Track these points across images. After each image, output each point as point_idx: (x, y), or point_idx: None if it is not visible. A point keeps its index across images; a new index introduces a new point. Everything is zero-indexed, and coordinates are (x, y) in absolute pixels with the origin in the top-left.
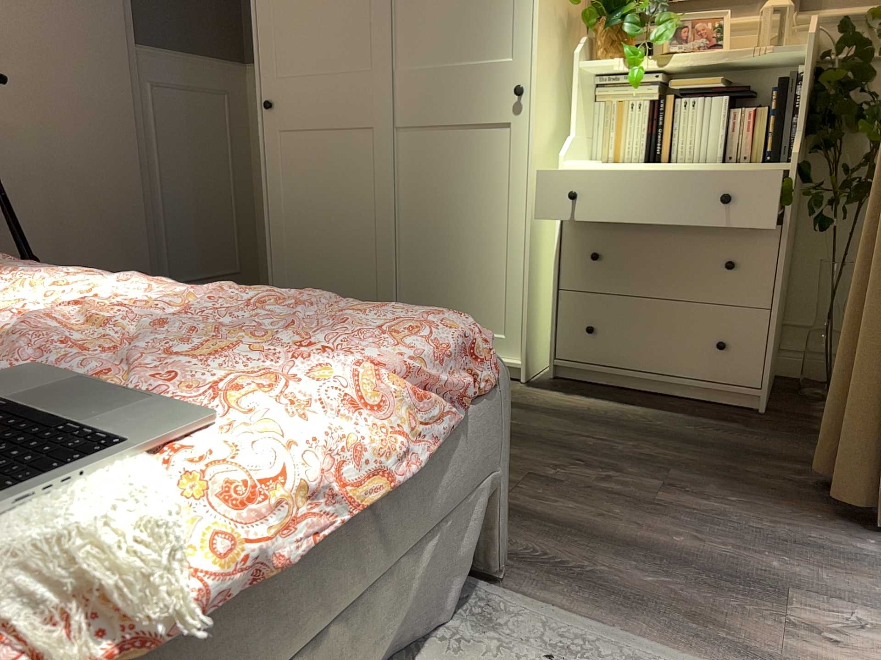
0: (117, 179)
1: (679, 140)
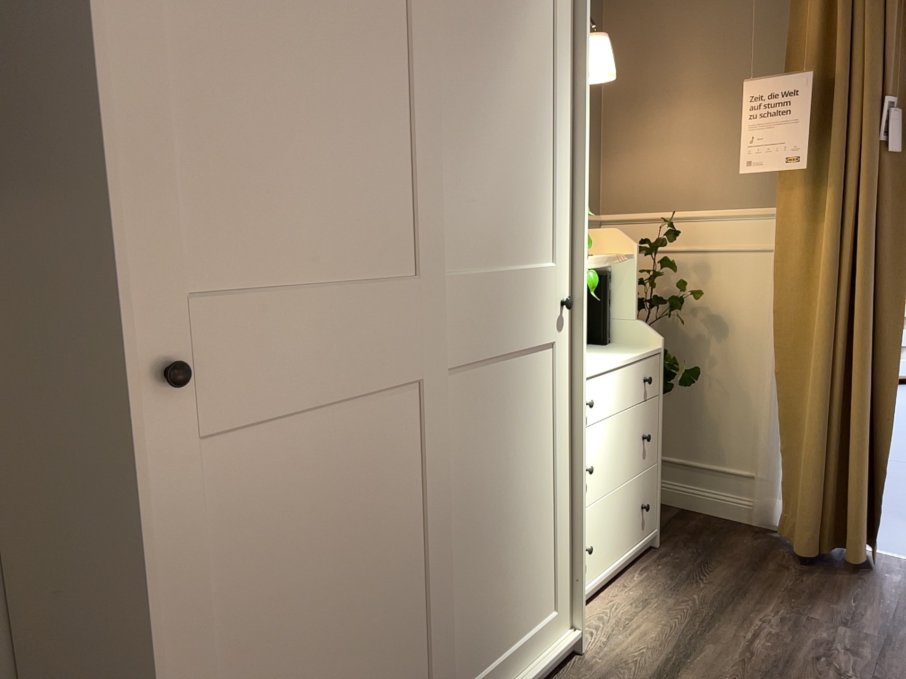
0: None
1: None
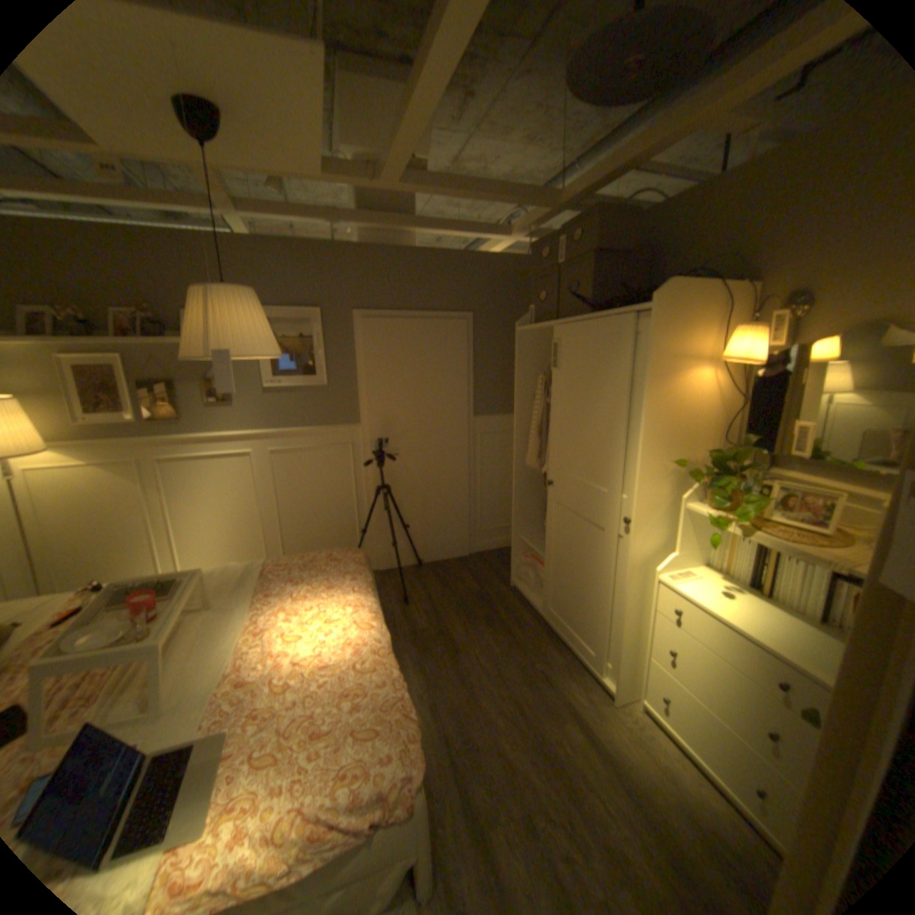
0: (454, 483)
1: (782, 583)
